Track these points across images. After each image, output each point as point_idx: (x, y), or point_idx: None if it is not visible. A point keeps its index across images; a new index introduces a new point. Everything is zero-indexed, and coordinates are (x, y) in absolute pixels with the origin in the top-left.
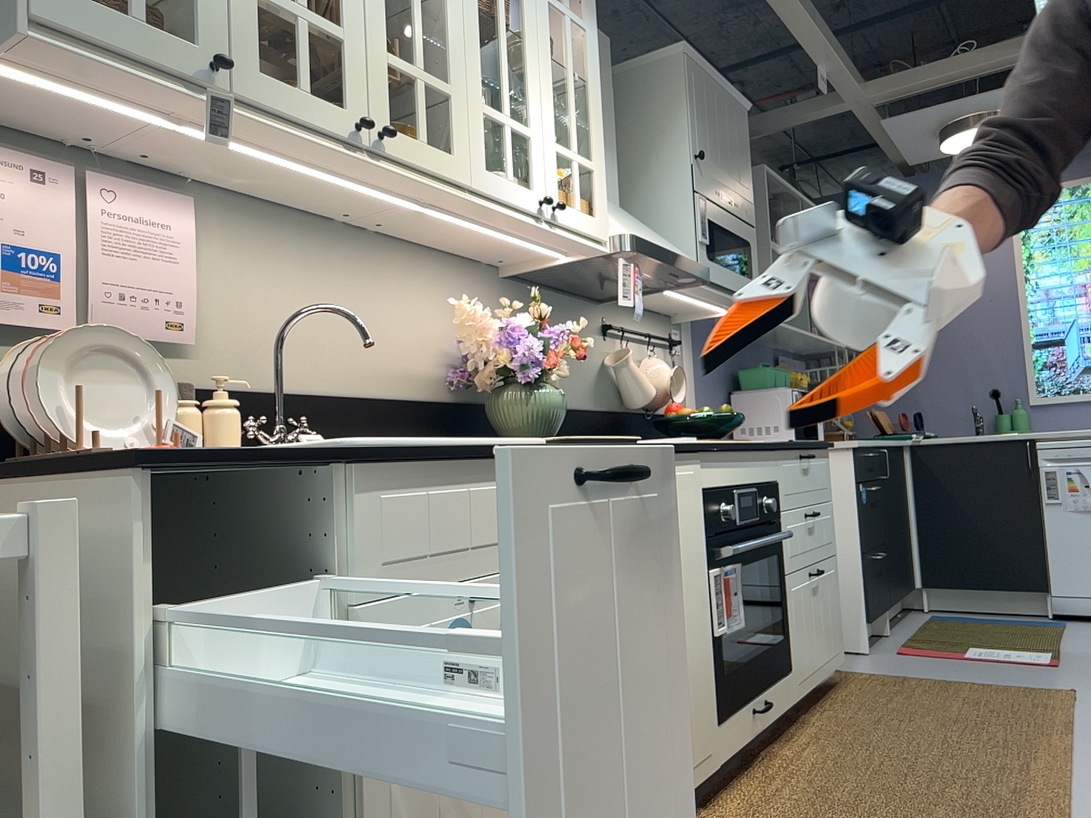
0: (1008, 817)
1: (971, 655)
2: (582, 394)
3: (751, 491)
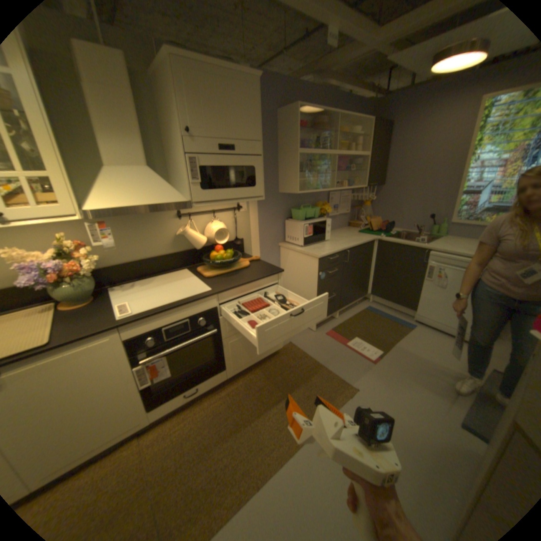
0: (219, 494)
1: (350, 344)
2: (160, 249)
3: (184, 321)
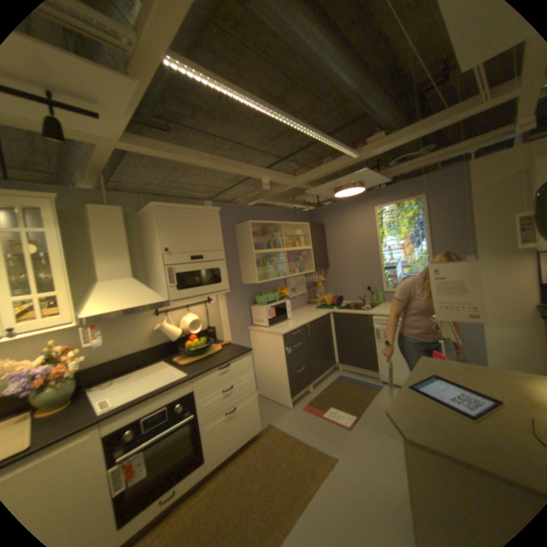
0: None
1: (326, 415)
2: (137, 346)
3: (160, 411)
